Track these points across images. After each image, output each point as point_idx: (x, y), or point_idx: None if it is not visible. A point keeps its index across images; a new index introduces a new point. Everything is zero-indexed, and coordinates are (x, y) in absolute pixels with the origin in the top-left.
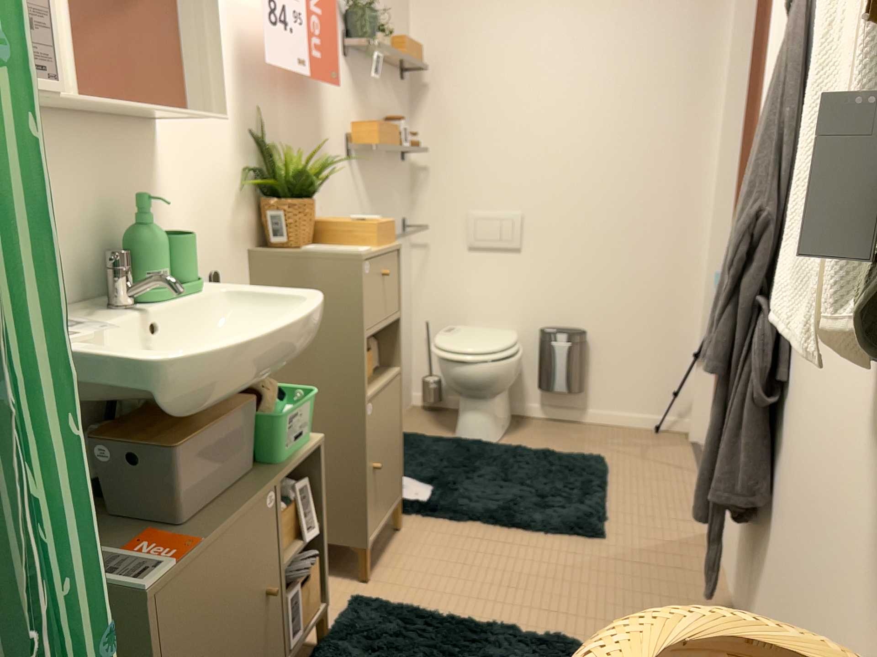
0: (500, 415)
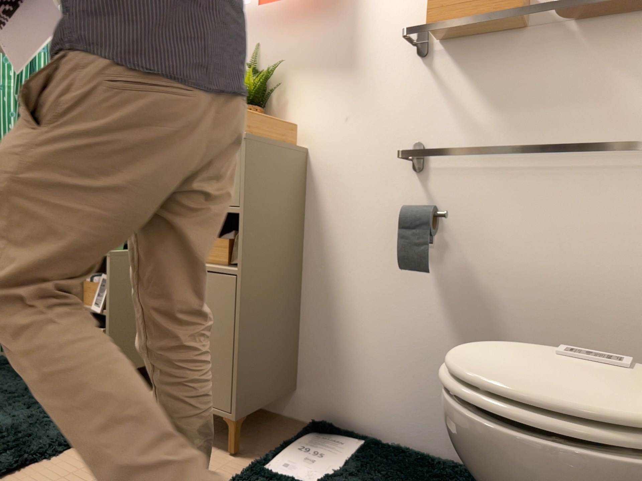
0: None
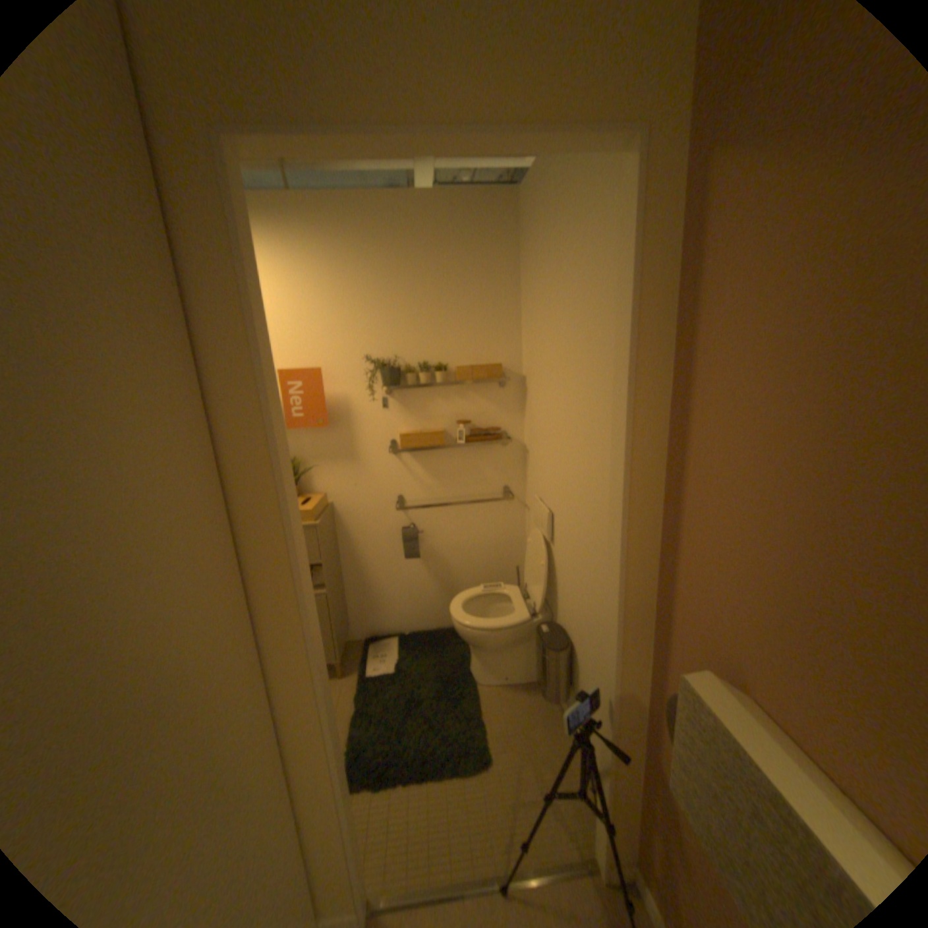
0: (503, 668)
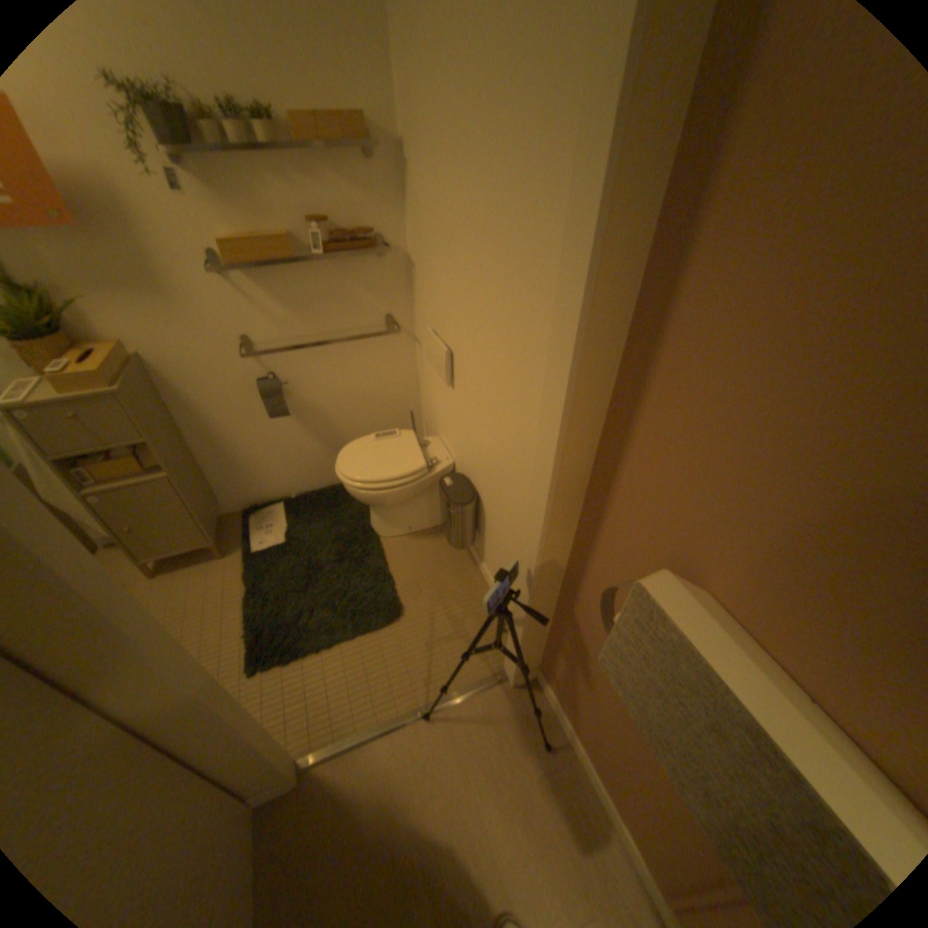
0: (405, 519)
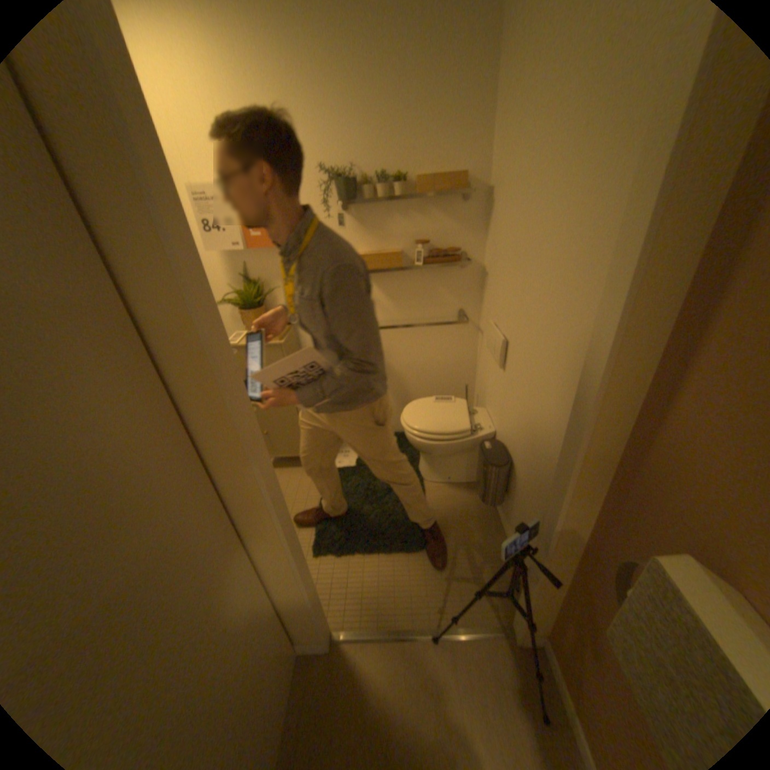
0: (447, 470)
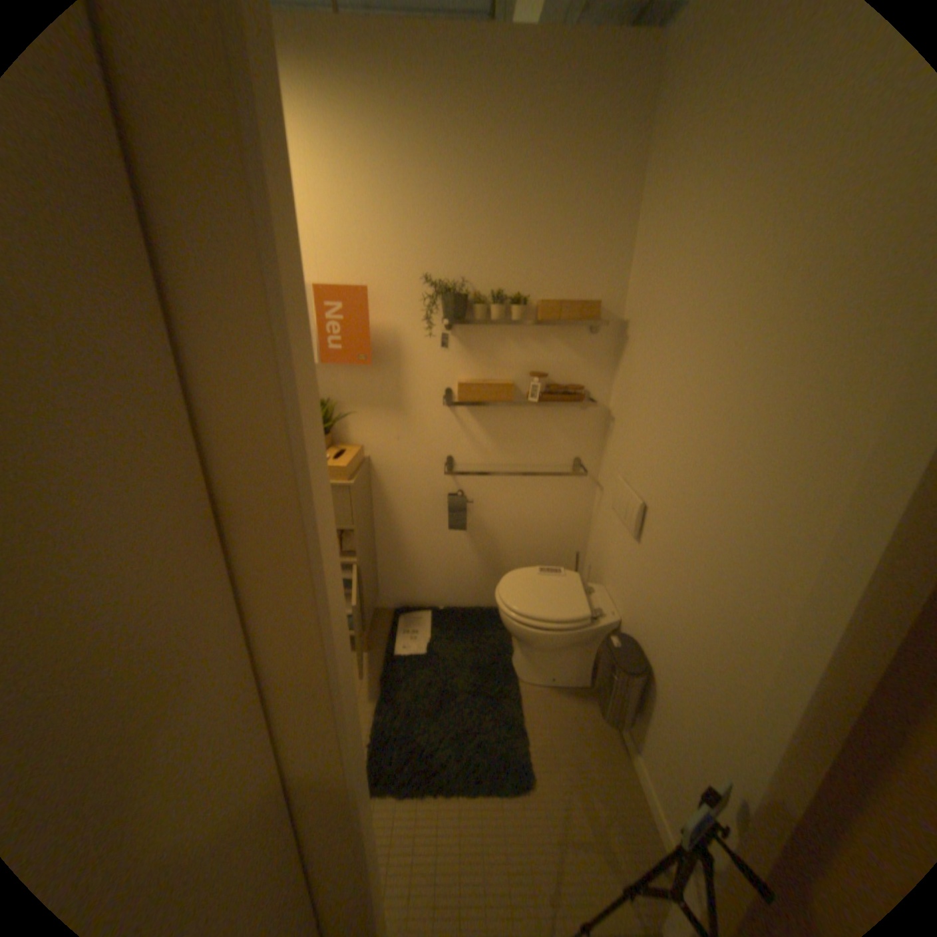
0: (552, 668)
